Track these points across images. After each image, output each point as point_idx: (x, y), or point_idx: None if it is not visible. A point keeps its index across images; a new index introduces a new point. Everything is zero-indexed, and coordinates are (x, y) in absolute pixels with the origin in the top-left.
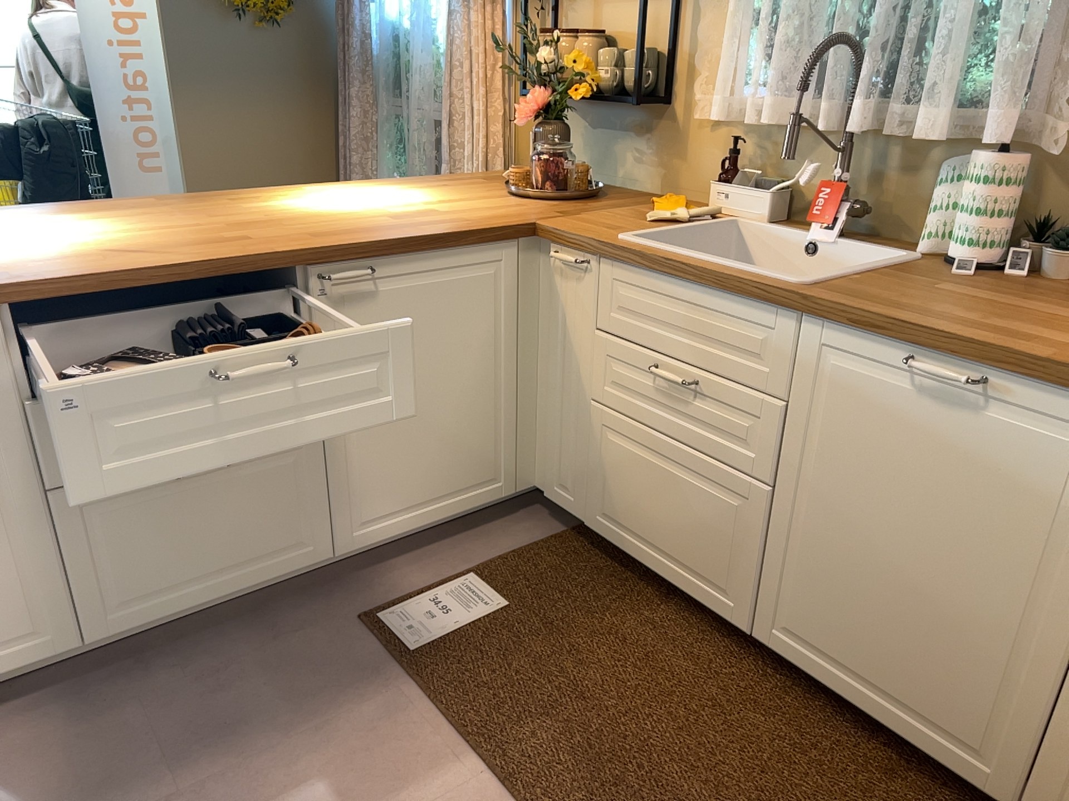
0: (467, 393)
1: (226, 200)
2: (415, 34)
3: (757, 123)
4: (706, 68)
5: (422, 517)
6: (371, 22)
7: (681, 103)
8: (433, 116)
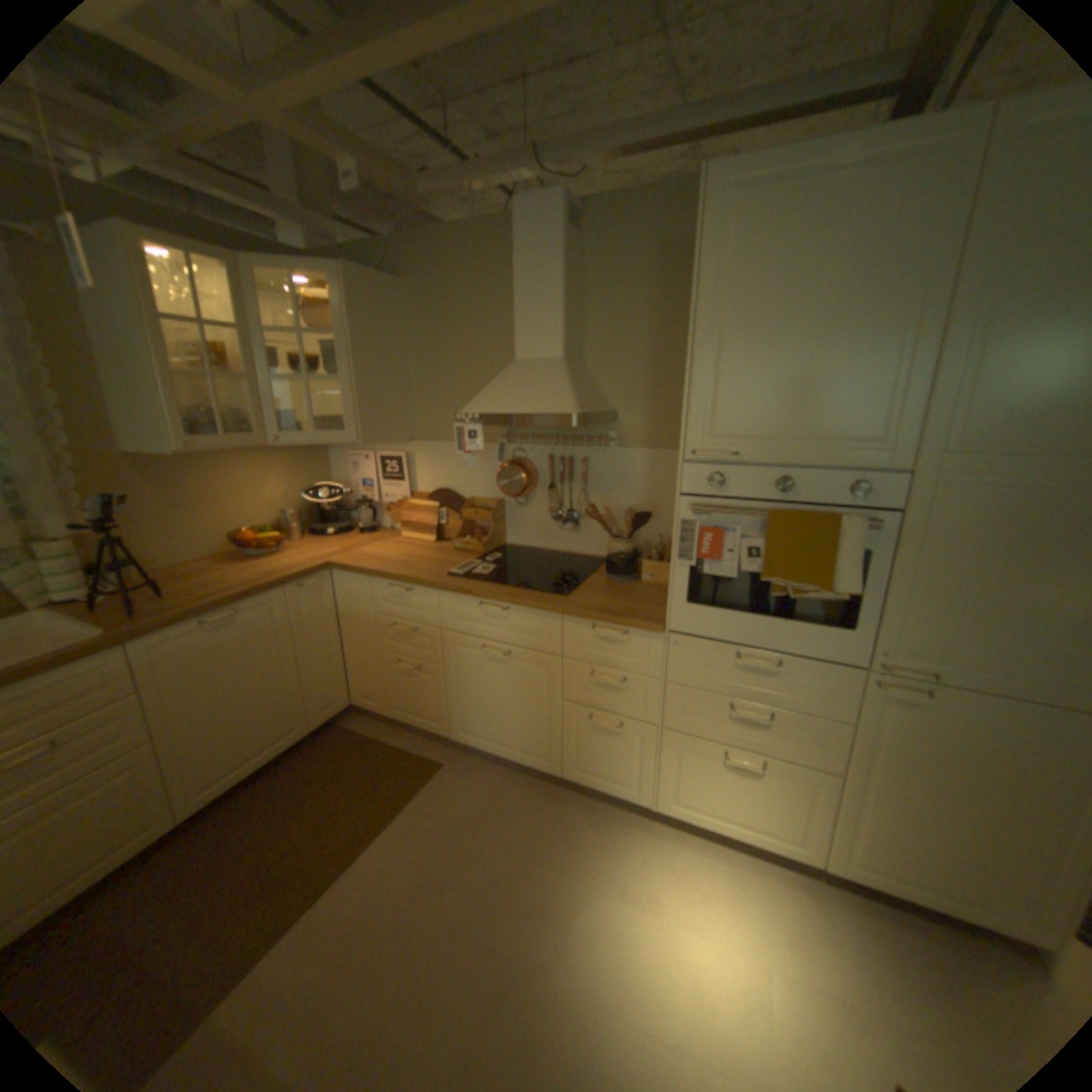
0: None
1: None
2: None
3: None
4: None
5: None
6: None
7: None
8: None
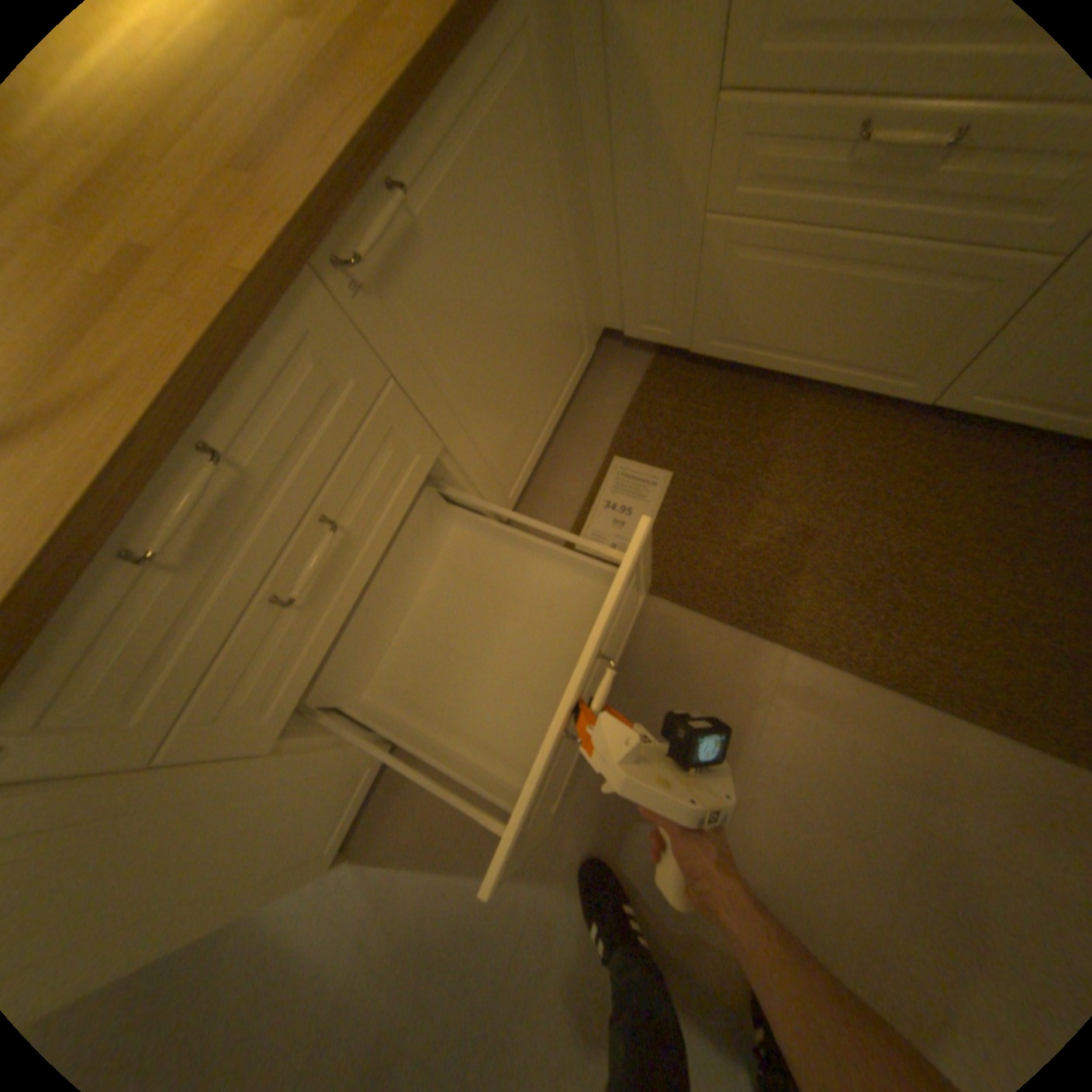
0: (545, 284)
1: None
2: None
3: None
4: None
5: (546, 434)
6: None
7: None
8: None
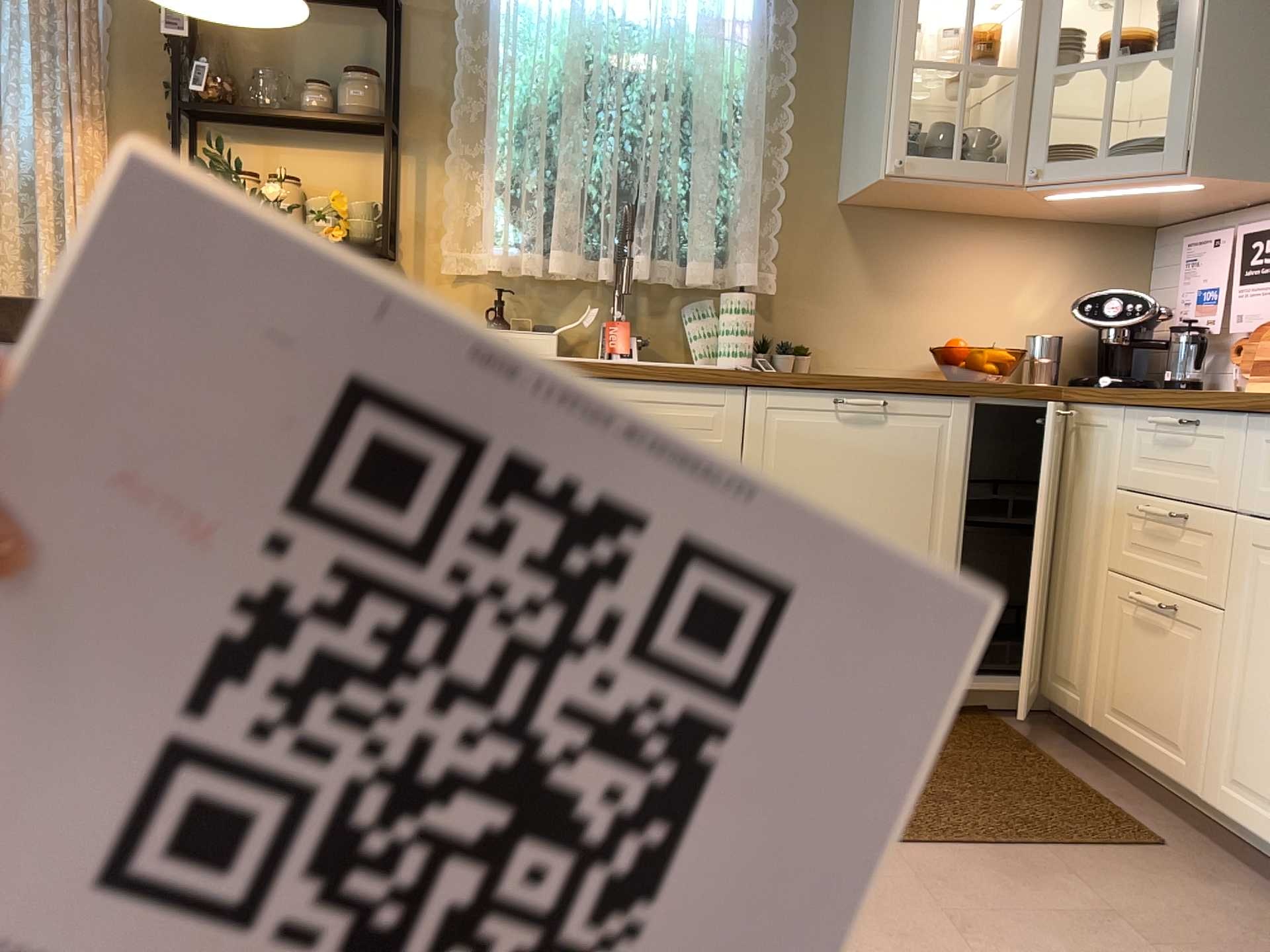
0: None
1: None
2: None
3: (535, 272)
4: (453, 225)
5: None
6: None
7: (414, 257)
8: None
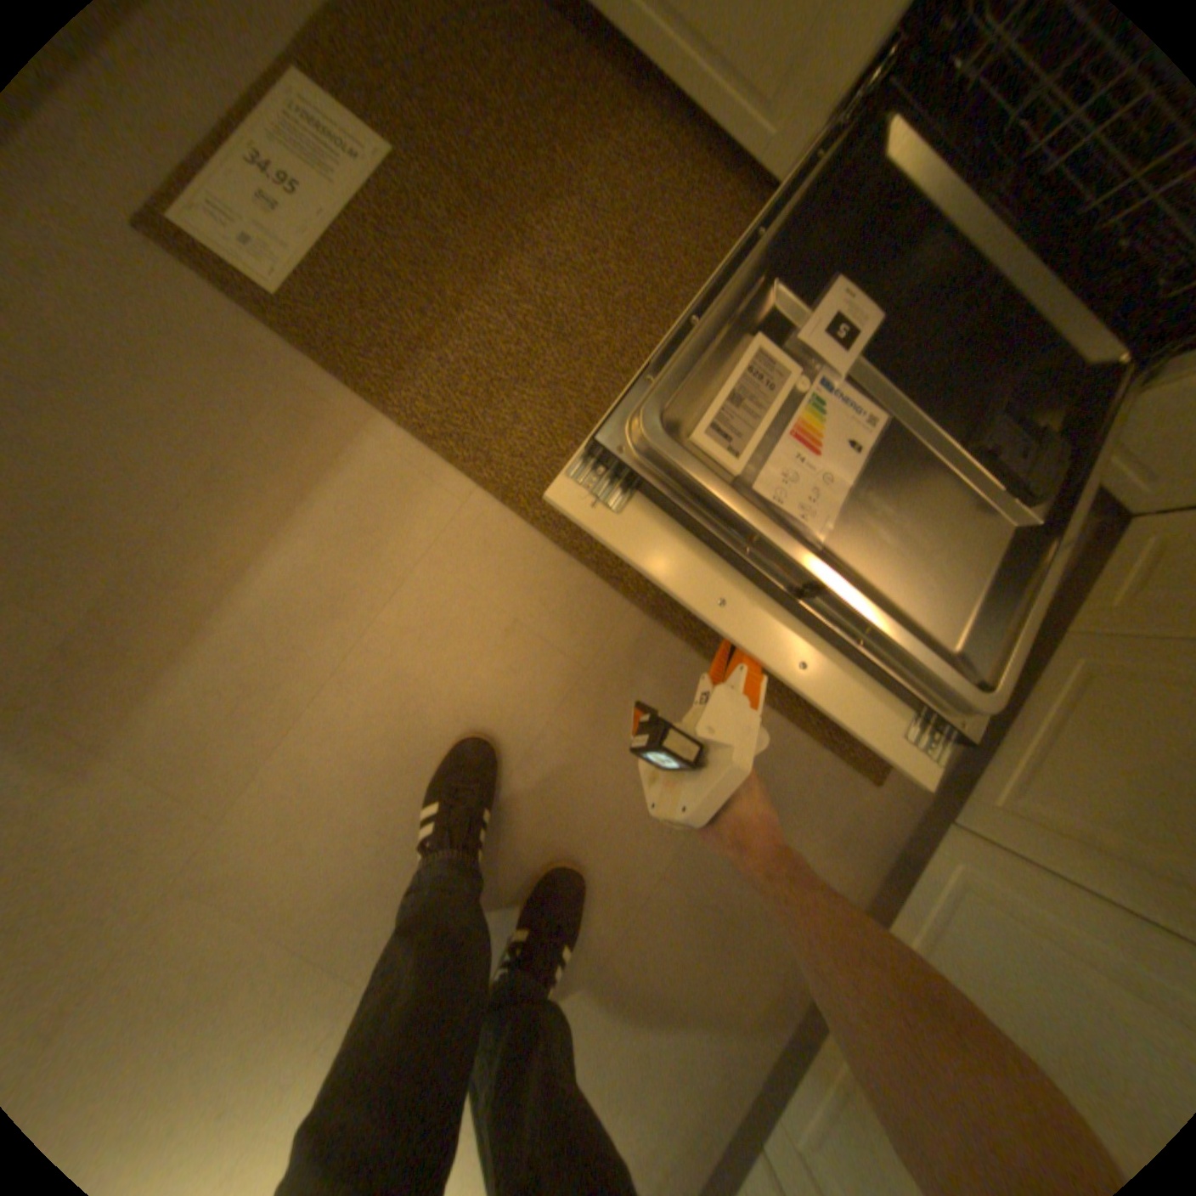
0: None
1: None
2: None
3: None
4: None
5: None
6: None
7: None
8: None
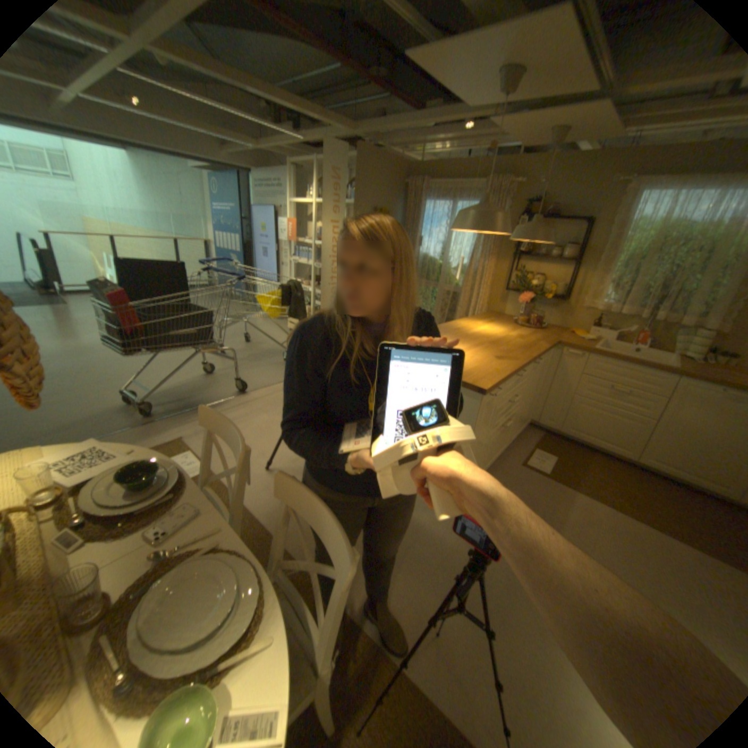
0: (535, 393)
1: (453, 330)
2: (444, 260)
3: (615, 311)
4: (590, 291)
5: (519, 432)
6: (417, 252)
7: (574, 299)
8: (446, 289)
